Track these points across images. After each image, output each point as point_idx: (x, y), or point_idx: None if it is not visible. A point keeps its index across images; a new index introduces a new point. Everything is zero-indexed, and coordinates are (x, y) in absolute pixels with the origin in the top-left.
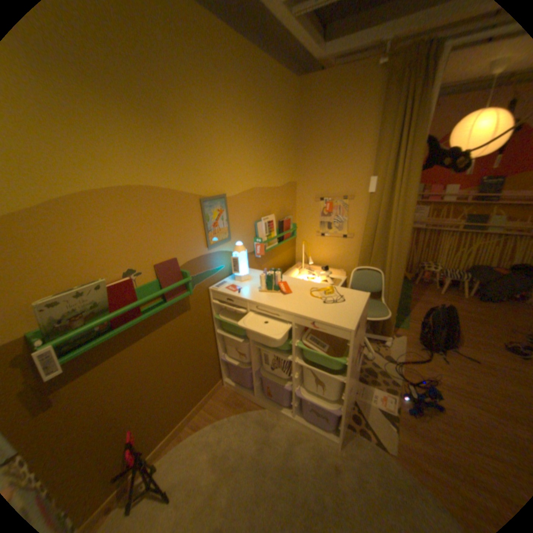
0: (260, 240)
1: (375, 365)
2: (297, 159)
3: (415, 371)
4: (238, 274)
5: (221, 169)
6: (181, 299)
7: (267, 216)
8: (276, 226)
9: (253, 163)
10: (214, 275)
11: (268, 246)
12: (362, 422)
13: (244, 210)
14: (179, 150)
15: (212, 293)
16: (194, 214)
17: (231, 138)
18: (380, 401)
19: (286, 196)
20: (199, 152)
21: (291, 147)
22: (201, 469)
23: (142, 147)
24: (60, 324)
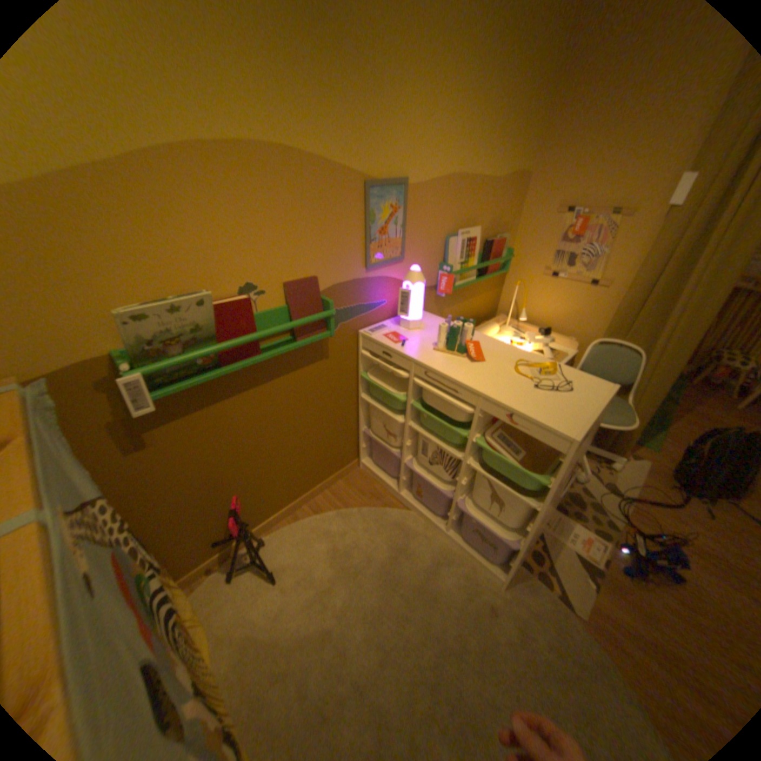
0: (449, 268)
1: (586, 491)
2: (545, 127)
3: (652, 516)
4: (405, 318)
5: (408, 130)
6: (317, 341)
7: (468, 229)
8: (479, 248)
9: (465, 124)
10: (369, 313)
11: (459, 280)
12: (546, 564)
13: (433, 214)
14: (342, 83)
15: (363, 340)
16: (353, 208)
17: (434, 67)
18: (581, 544)
19: (507, 196)
20: (375, 90)
21: (539, 101)
22: (318, 559)
23: (282, 70)
24: (152, 346)
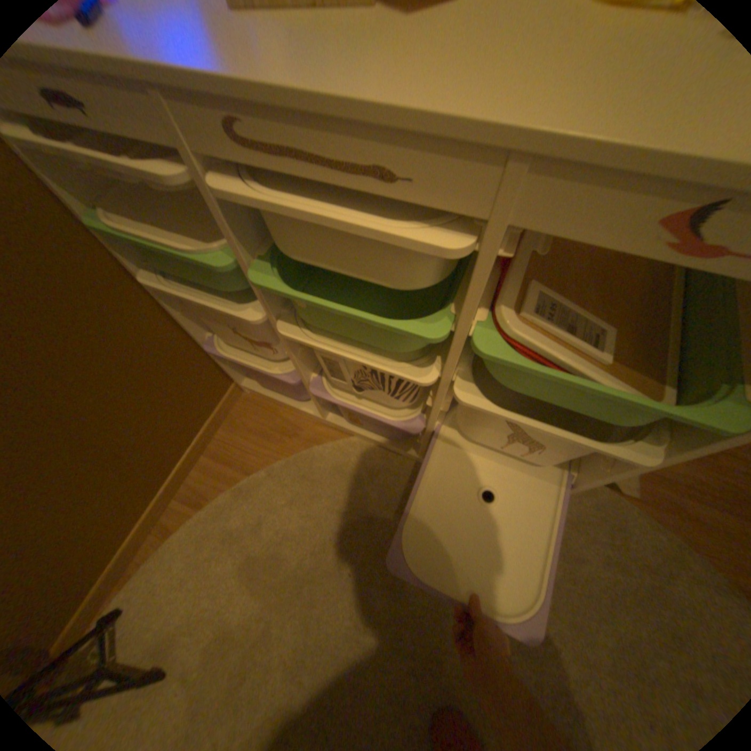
0: None
1: None
2: None
3: None
4: None
5: None
6: None
7: None
8: None
9: None
10: None
11: None
12: None
13: None
14: None
15: None
16: None
17: None
18: None
19: None
20: None
21: None
22: (226, 592)
23: None
24: None
